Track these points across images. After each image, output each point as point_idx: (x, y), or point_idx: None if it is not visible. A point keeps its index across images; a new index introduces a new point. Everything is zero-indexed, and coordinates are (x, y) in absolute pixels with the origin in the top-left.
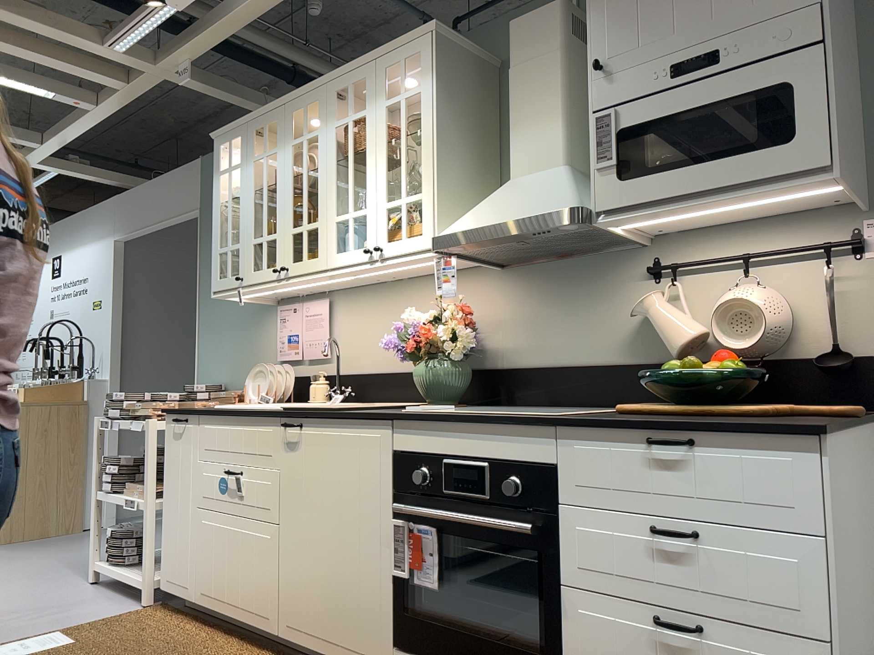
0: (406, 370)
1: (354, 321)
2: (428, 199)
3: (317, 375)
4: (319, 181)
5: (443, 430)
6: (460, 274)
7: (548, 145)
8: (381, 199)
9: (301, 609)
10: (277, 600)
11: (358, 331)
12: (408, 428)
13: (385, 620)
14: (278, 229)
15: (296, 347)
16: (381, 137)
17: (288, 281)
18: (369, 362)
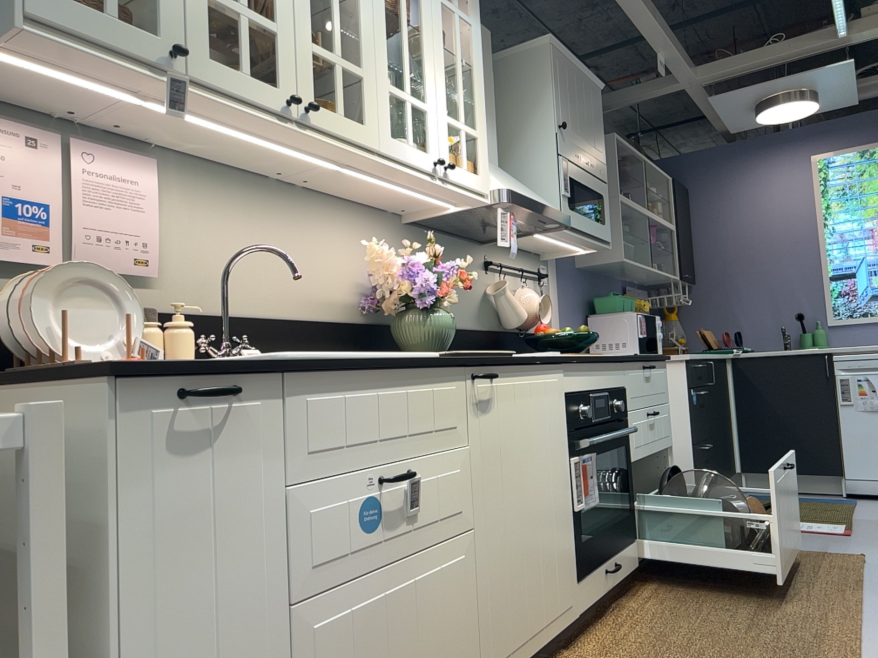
0: (308, 318)
1: (208, 223)
2: (485, 144)
3: (174, 309)
4: (355, 7)
5: (588, 369)
6: (368, 212)
7: (493, 144)
8: (443, 108)
9: (508, 624)
10: (479, 644)
11: (219, 242)
12: (572, 370)
13: (572, 561)
14: (282, 20)
15: (46, 235)
16: (439, 33)
17: (306, 131)
18: (242, 298)
